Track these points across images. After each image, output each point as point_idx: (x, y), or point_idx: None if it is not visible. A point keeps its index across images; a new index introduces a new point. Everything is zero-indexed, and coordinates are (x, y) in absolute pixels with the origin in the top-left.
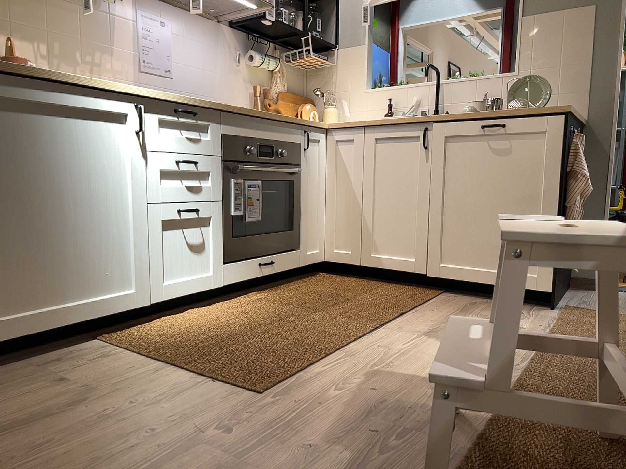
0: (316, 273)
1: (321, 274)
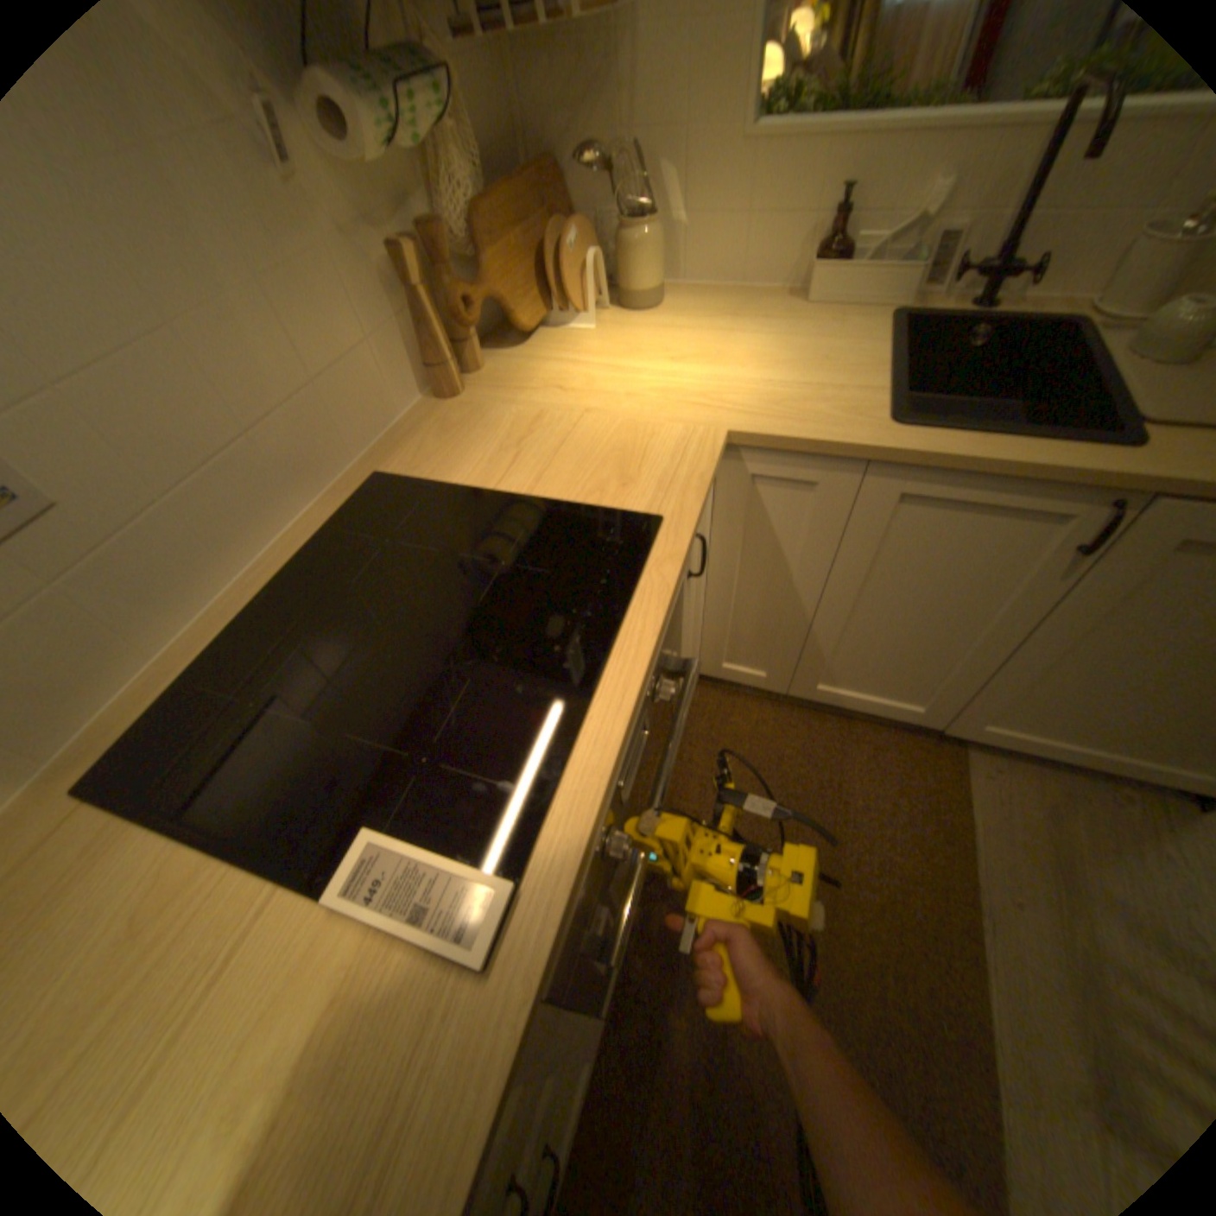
0: None
1: None
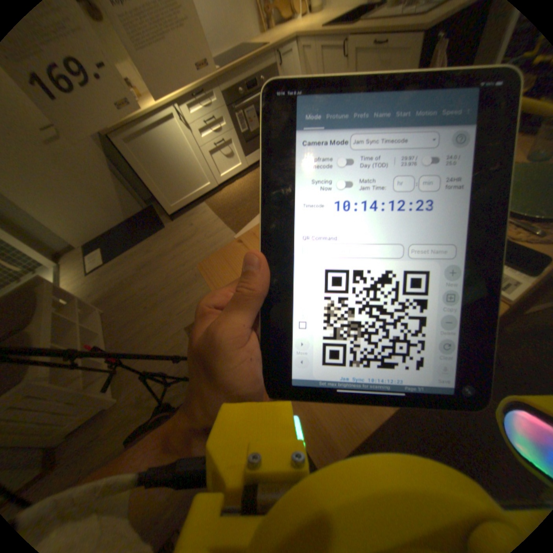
0: None
1: None
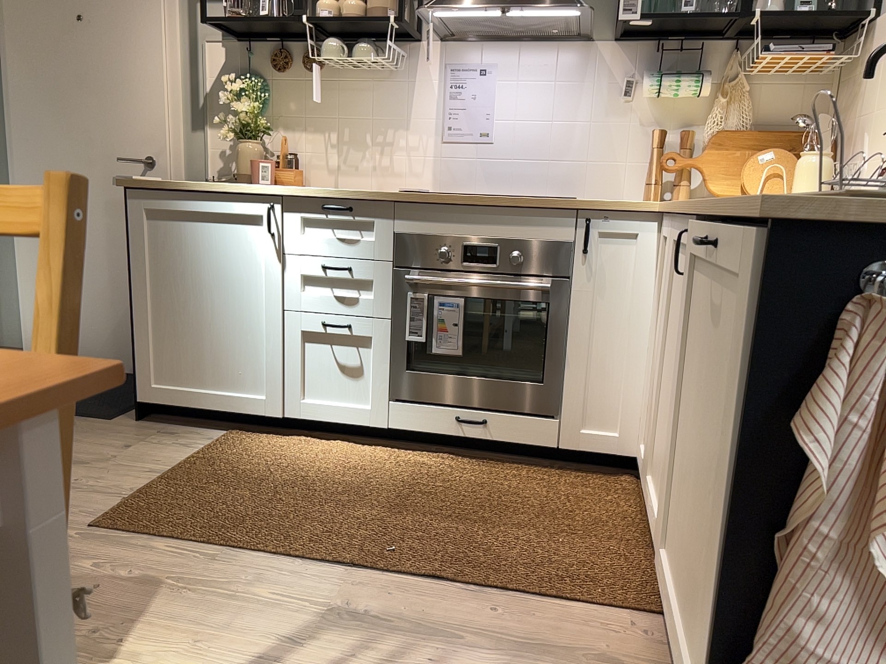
0: (632, 476)
1: (628, 481)
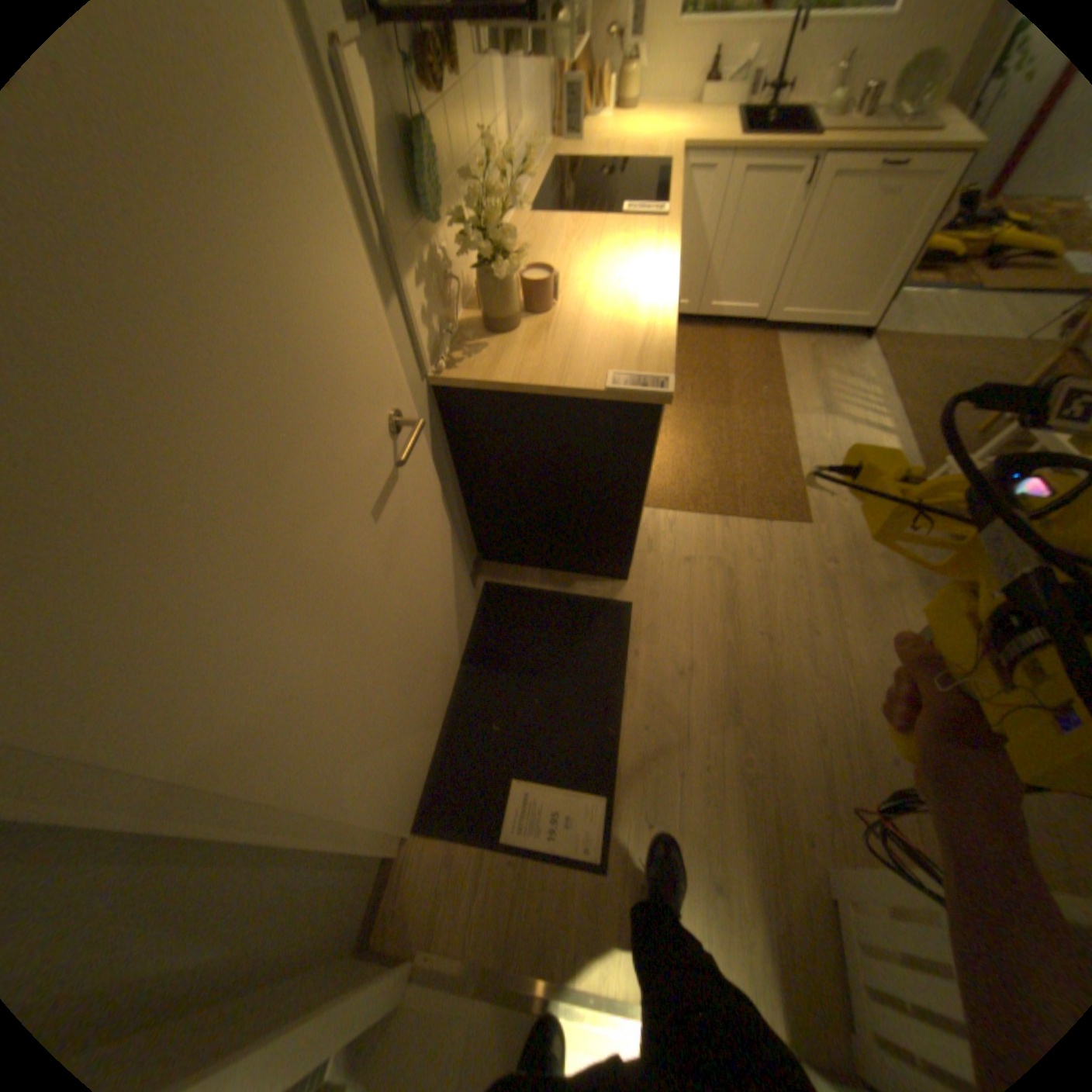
0: None
1: None
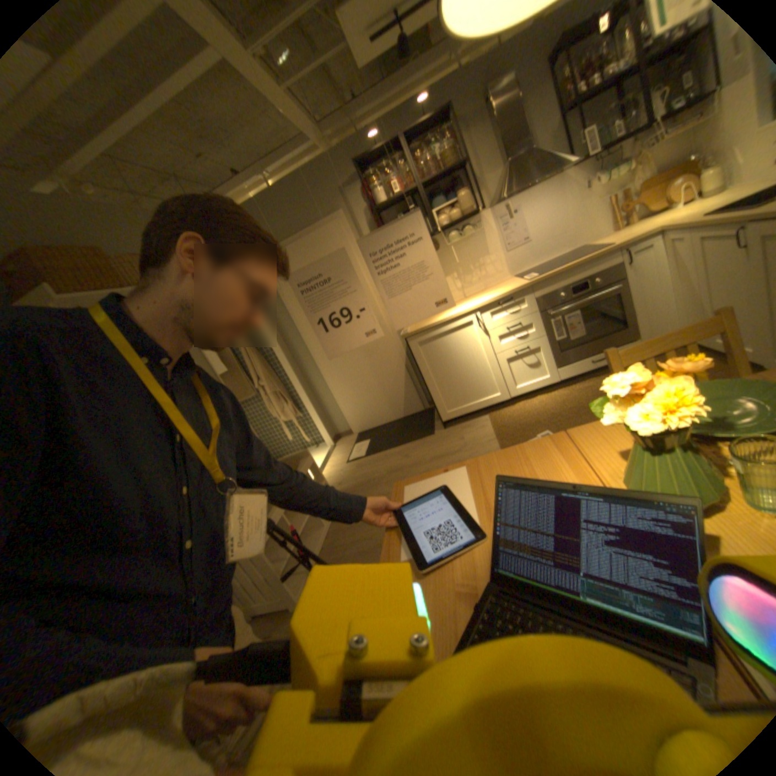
0: None
1: None
